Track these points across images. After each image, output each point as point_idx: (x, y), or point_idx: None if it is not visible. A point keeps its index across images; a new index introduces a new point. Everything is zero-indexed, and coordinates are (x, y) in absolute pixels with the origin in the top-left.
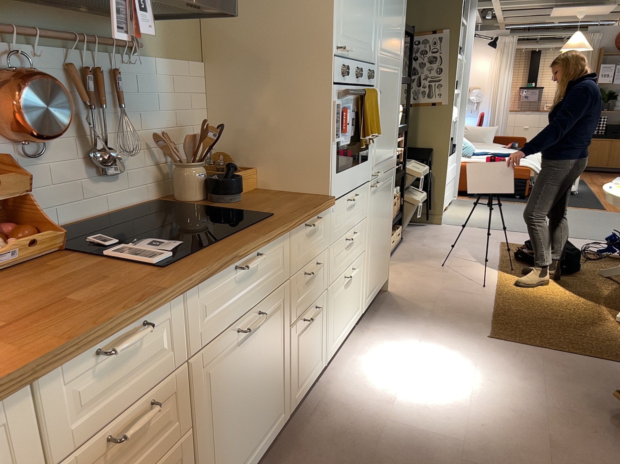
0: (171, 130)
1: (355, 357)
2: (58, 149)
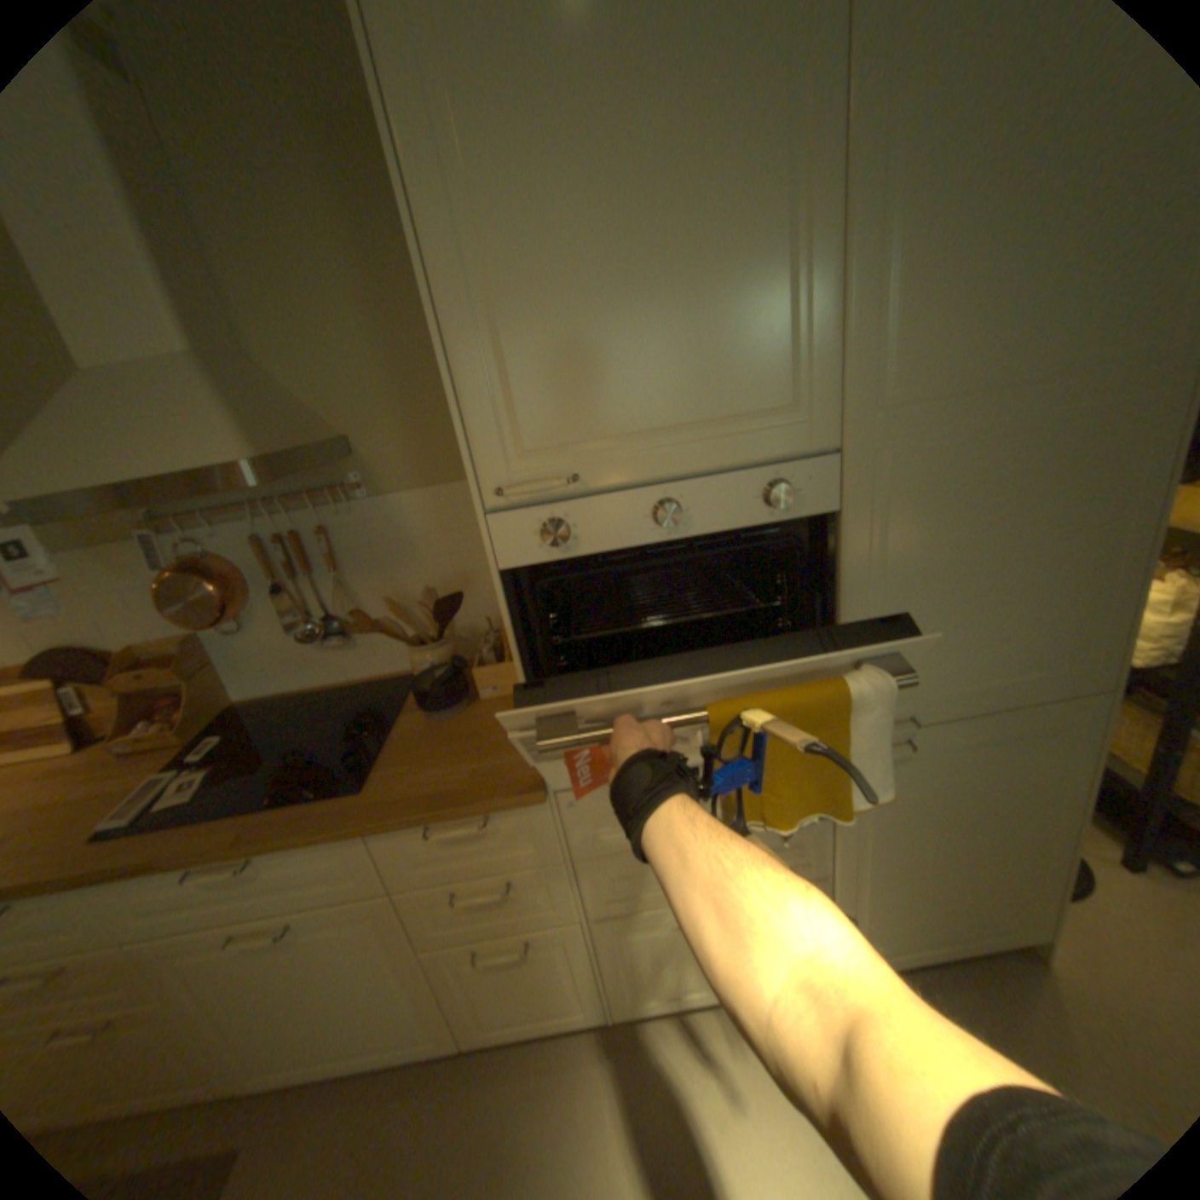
0: (440, 583)
1: (721, 1055)
2: (263, 623)
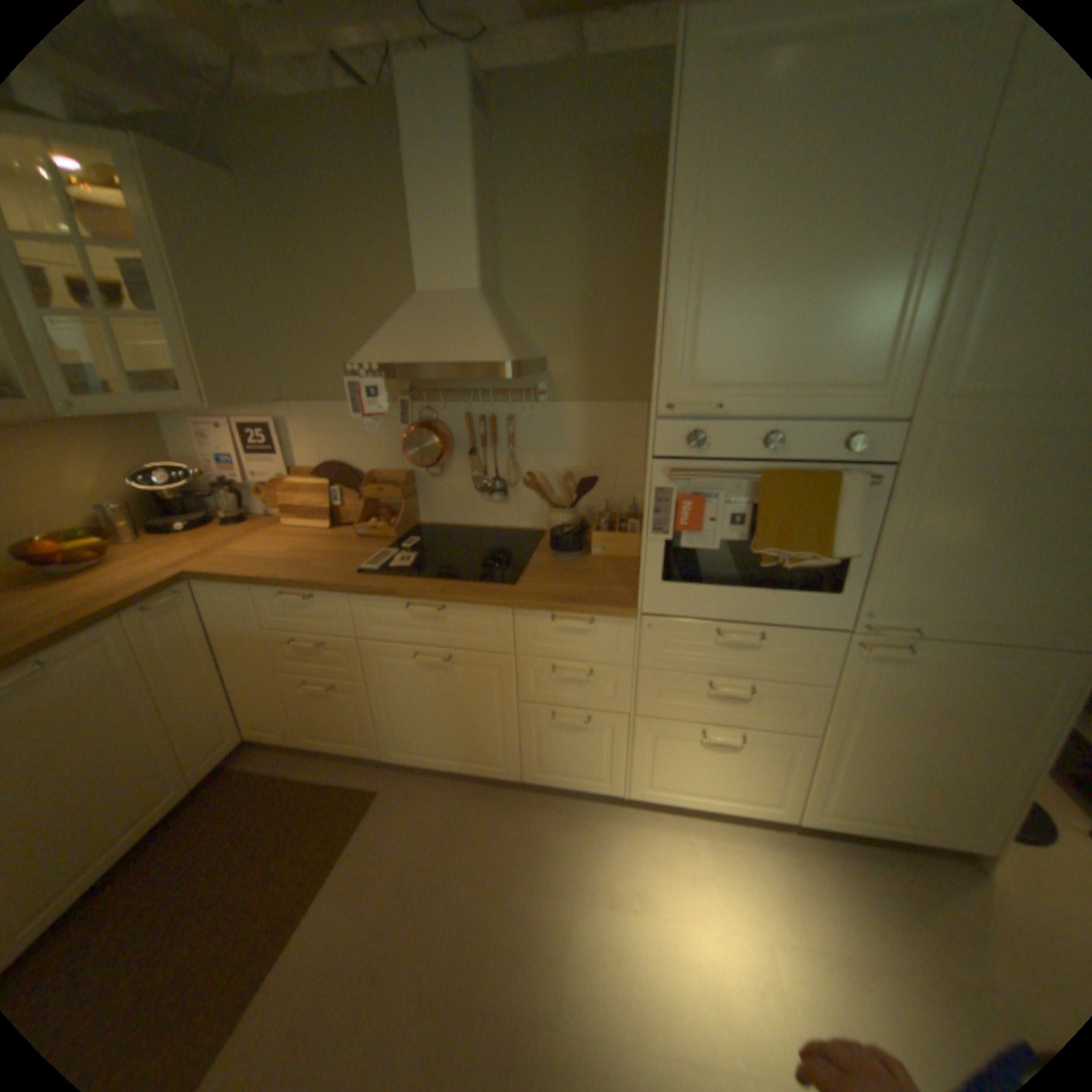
0: (578, 471)
1: (702, 845)
2: (456, 473)
